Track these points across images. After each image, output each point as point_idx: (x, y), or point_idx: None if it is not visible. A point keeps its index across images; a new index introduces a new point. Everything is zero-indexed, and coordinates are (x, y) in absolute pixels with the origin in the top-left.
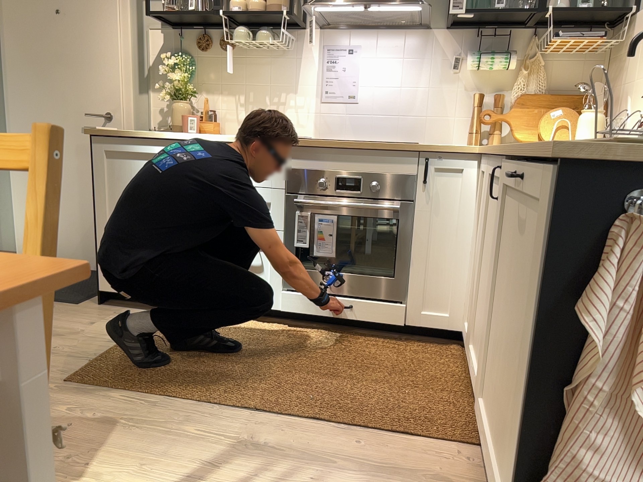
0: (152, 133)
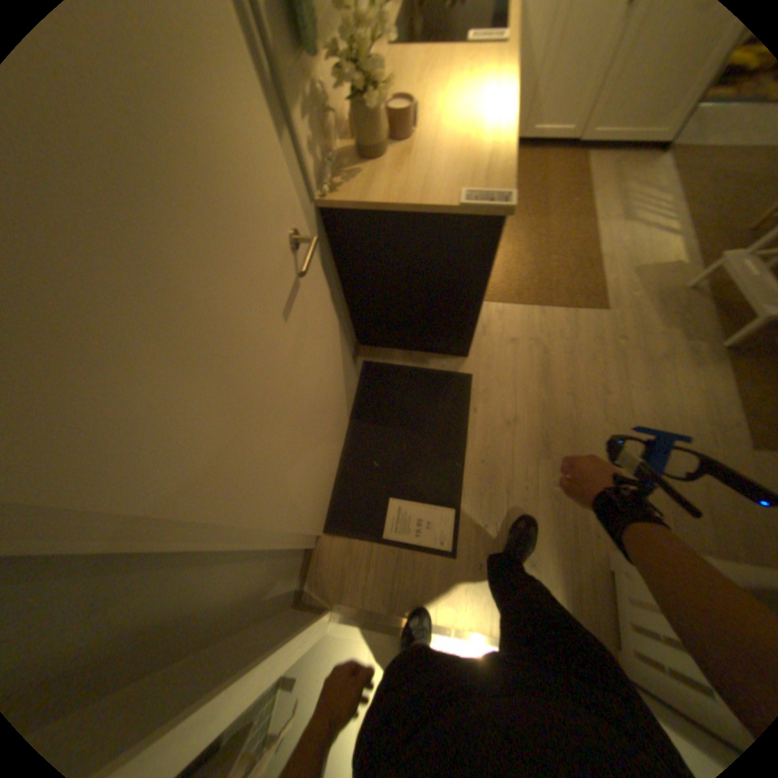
0: (498, 143)
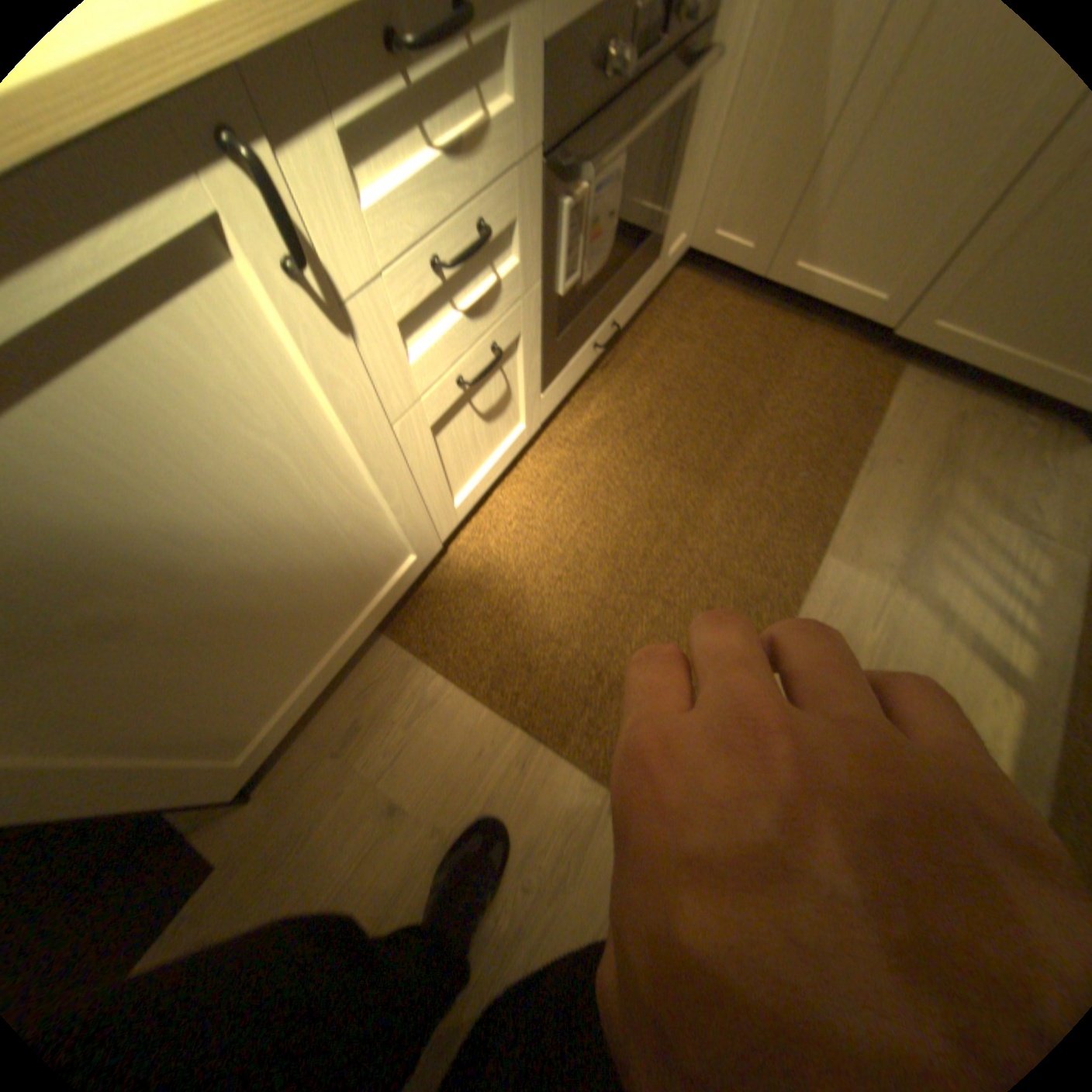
0: None
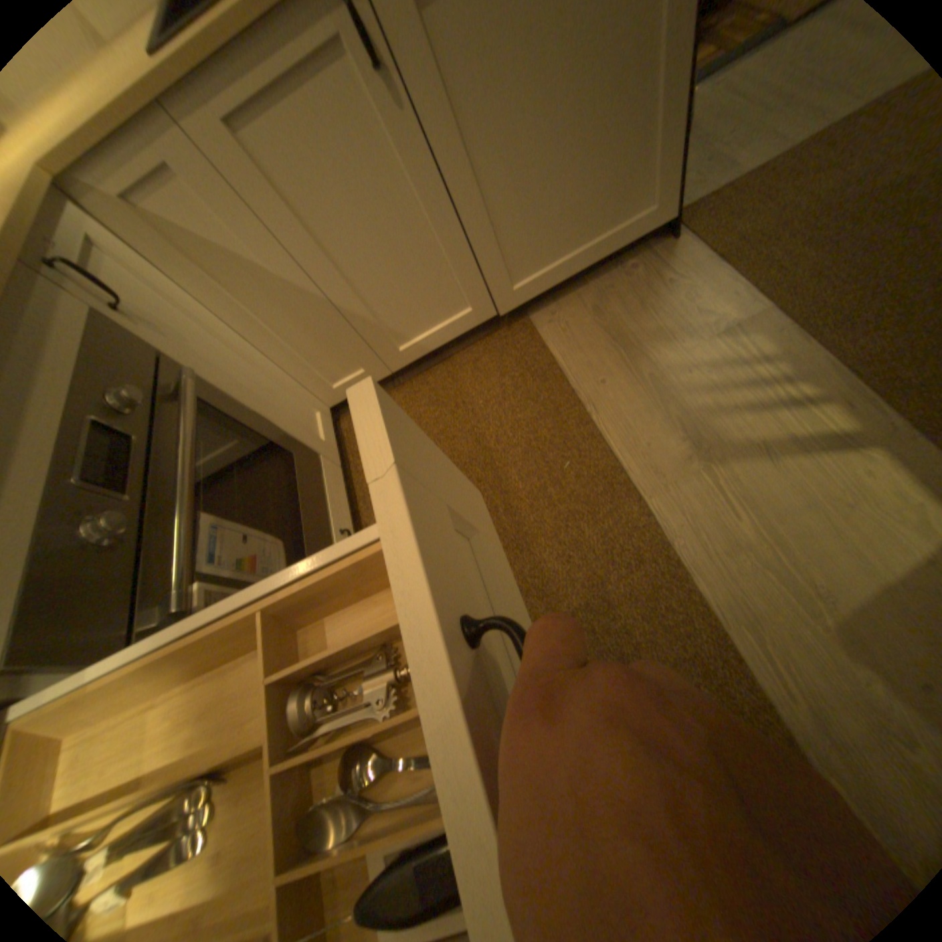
0: None
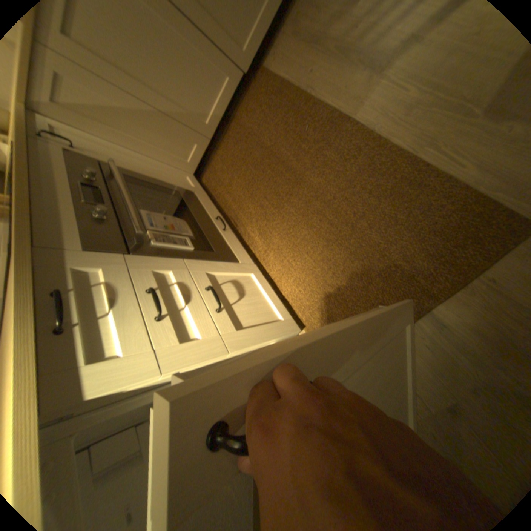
0: None
